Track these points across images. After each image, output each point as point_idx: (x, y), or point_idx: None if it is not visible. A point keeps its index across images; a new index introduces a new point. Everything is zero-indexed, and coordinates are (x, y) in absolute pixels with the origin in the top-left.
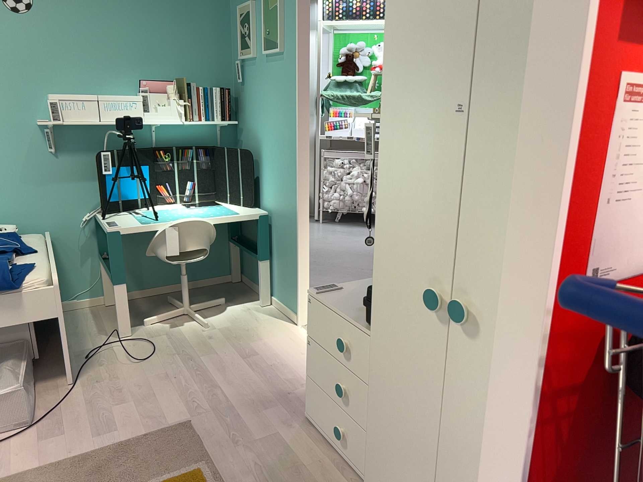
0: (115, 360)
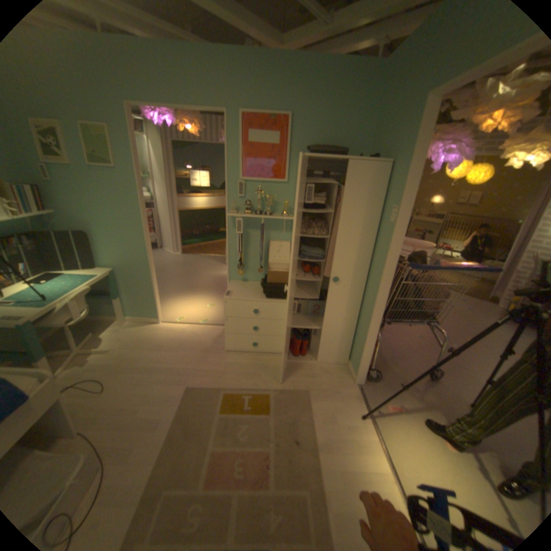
0: (80, 406)
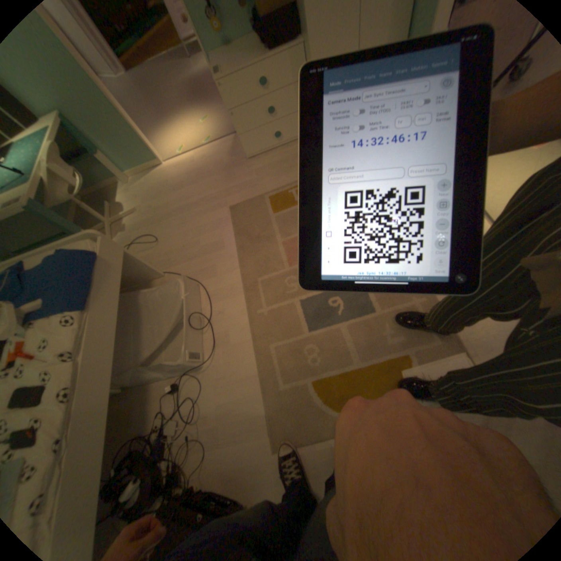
0: (147, 255)
